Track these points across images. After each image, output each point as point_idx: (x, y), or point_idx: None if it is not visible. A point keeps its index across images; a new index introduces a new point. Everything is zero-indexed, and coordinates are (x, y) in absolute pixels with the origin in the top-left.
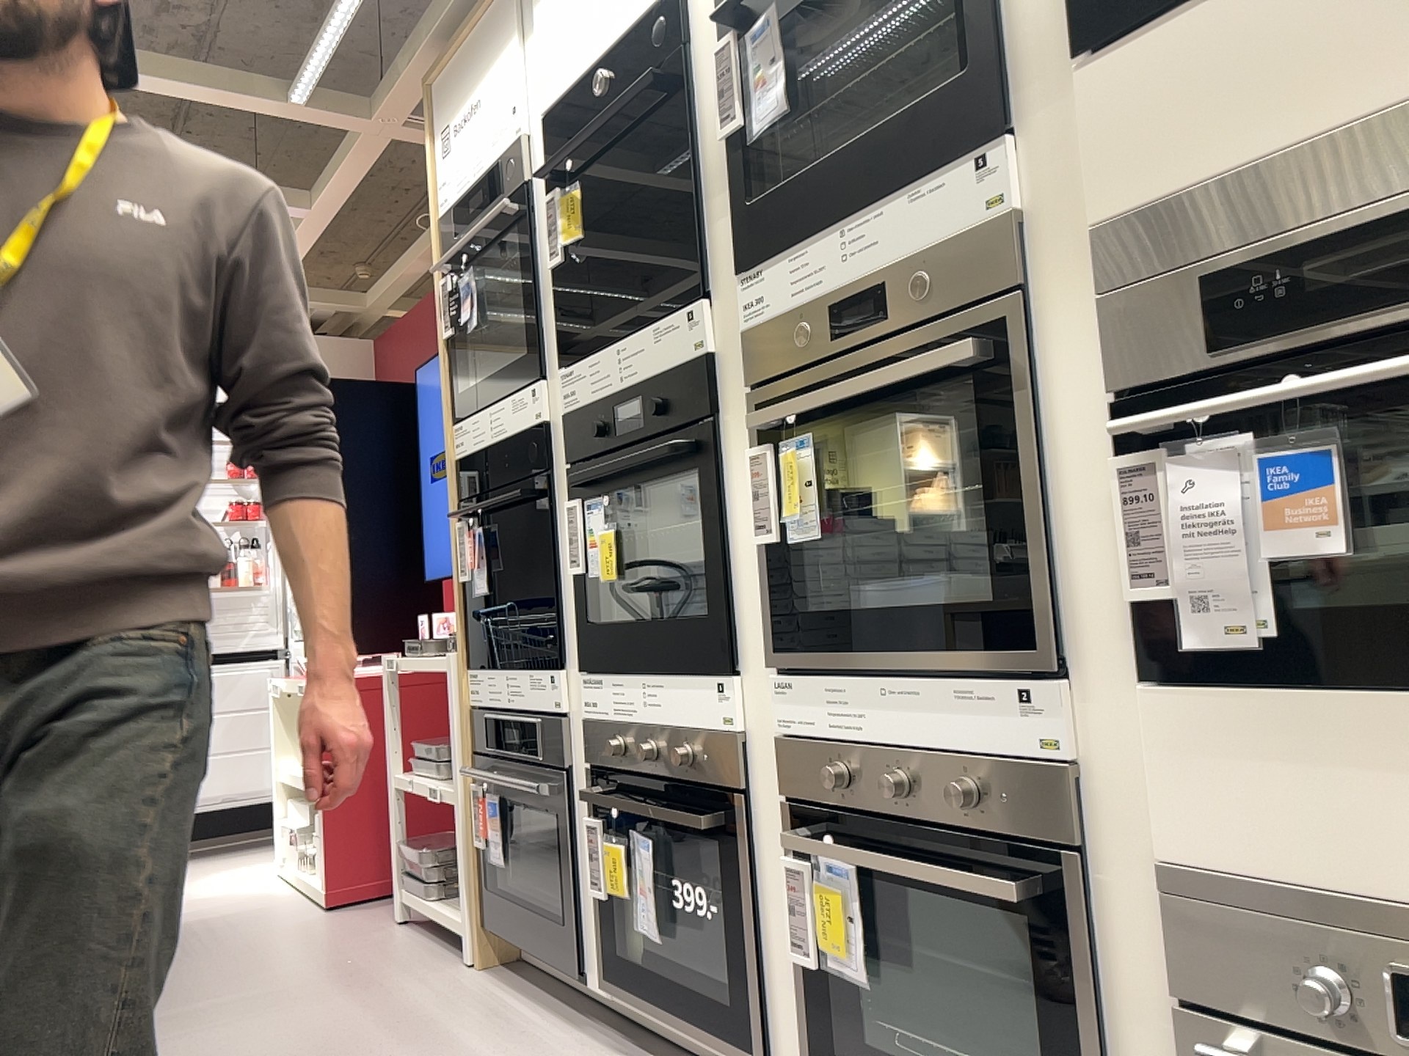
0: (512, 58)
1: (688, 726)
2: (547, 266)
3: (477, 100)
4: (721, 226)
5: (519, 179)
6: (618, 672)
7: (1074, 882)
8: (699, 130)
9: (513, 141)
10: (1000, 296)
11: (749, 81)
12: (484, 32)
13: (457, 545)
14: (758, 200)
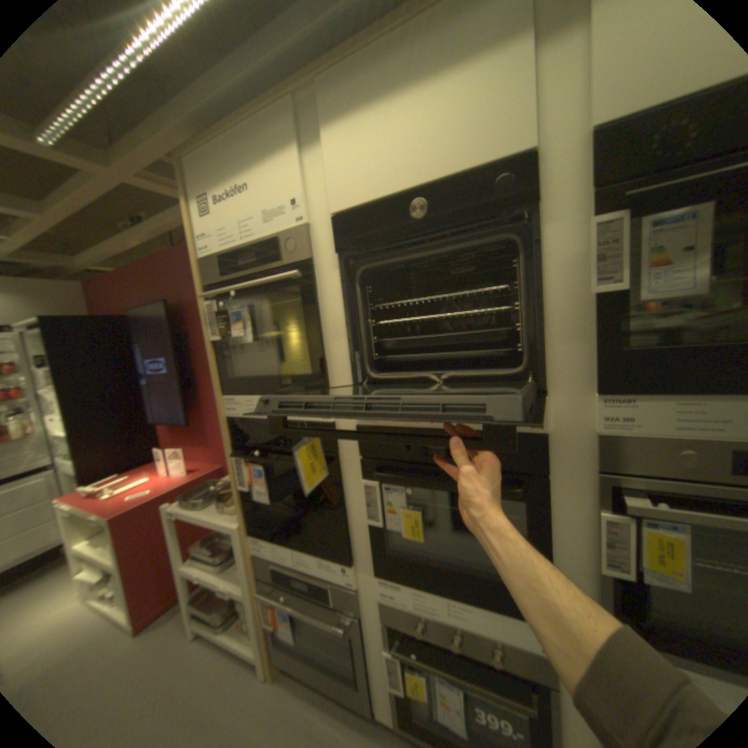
0: (291, 158)
1: (501, 641)
2: (335, 322)
3: (244, 181)
4: (572, 351)
5: (304, 254)
6: (420, 589)
7: None
8: (549, 272)
9: (293, 223)
10: None
11: (648, 254)
12: (251, 128)
13: (237, 469)
14: (633, 346)
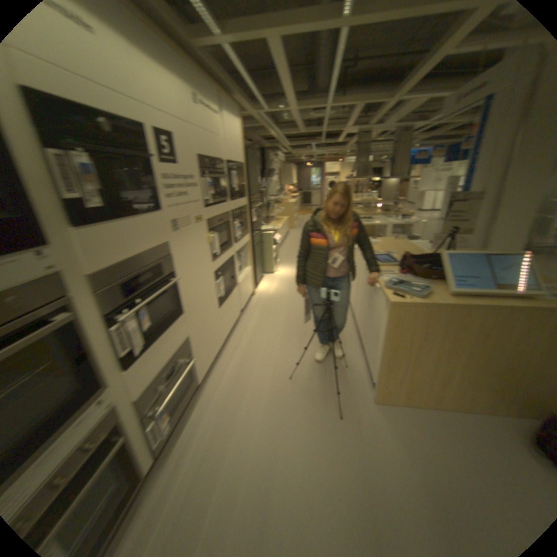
0: None
1: None
2: None
3: None
4: None
5: None
6: None
7: (120, 428)
8: None
9: None
10: (57, 298)
11: None
12: None
13: None
14: None
